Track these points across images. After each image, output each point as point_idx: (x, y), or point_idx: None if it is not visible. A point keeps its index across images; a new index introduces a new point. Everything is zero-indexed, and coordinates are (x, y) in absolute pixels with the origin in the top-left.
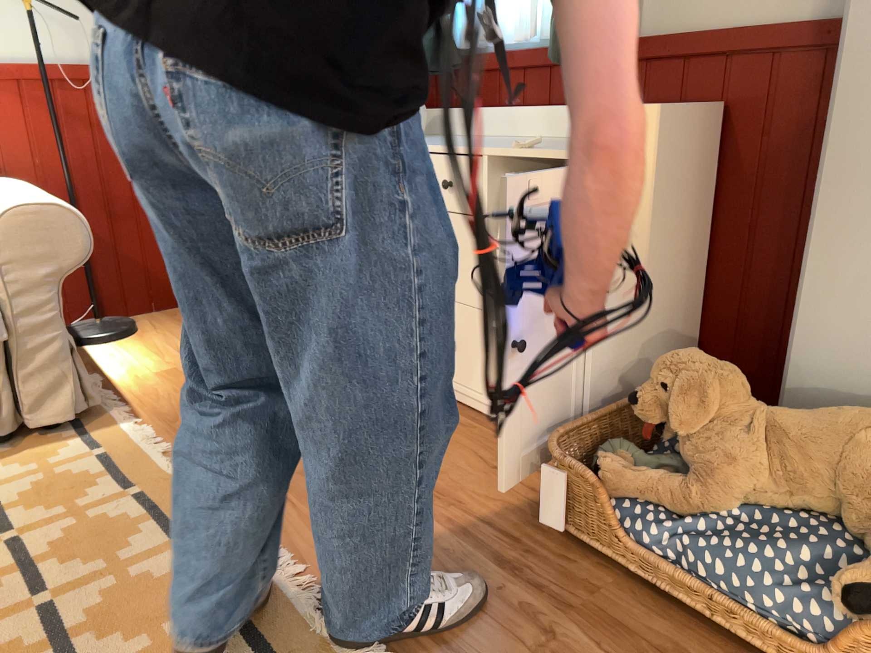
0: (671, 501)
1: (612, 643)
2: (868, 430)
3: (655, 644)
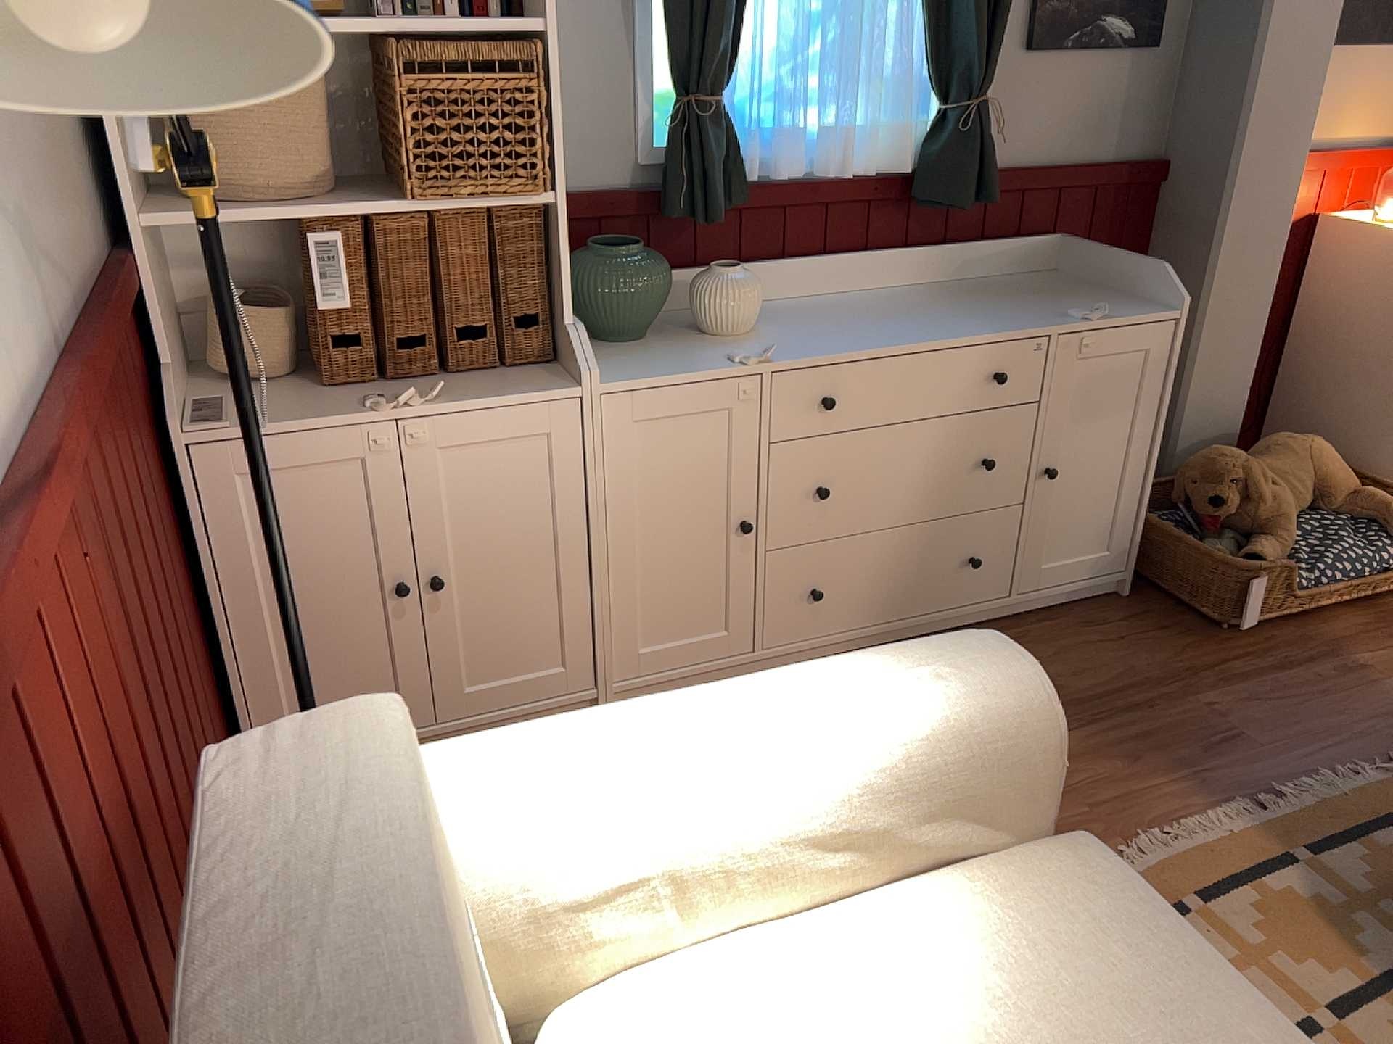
0: (1276, 556)
1: (1367, 647)
2: (1311, 449)
3: (1362, 632)
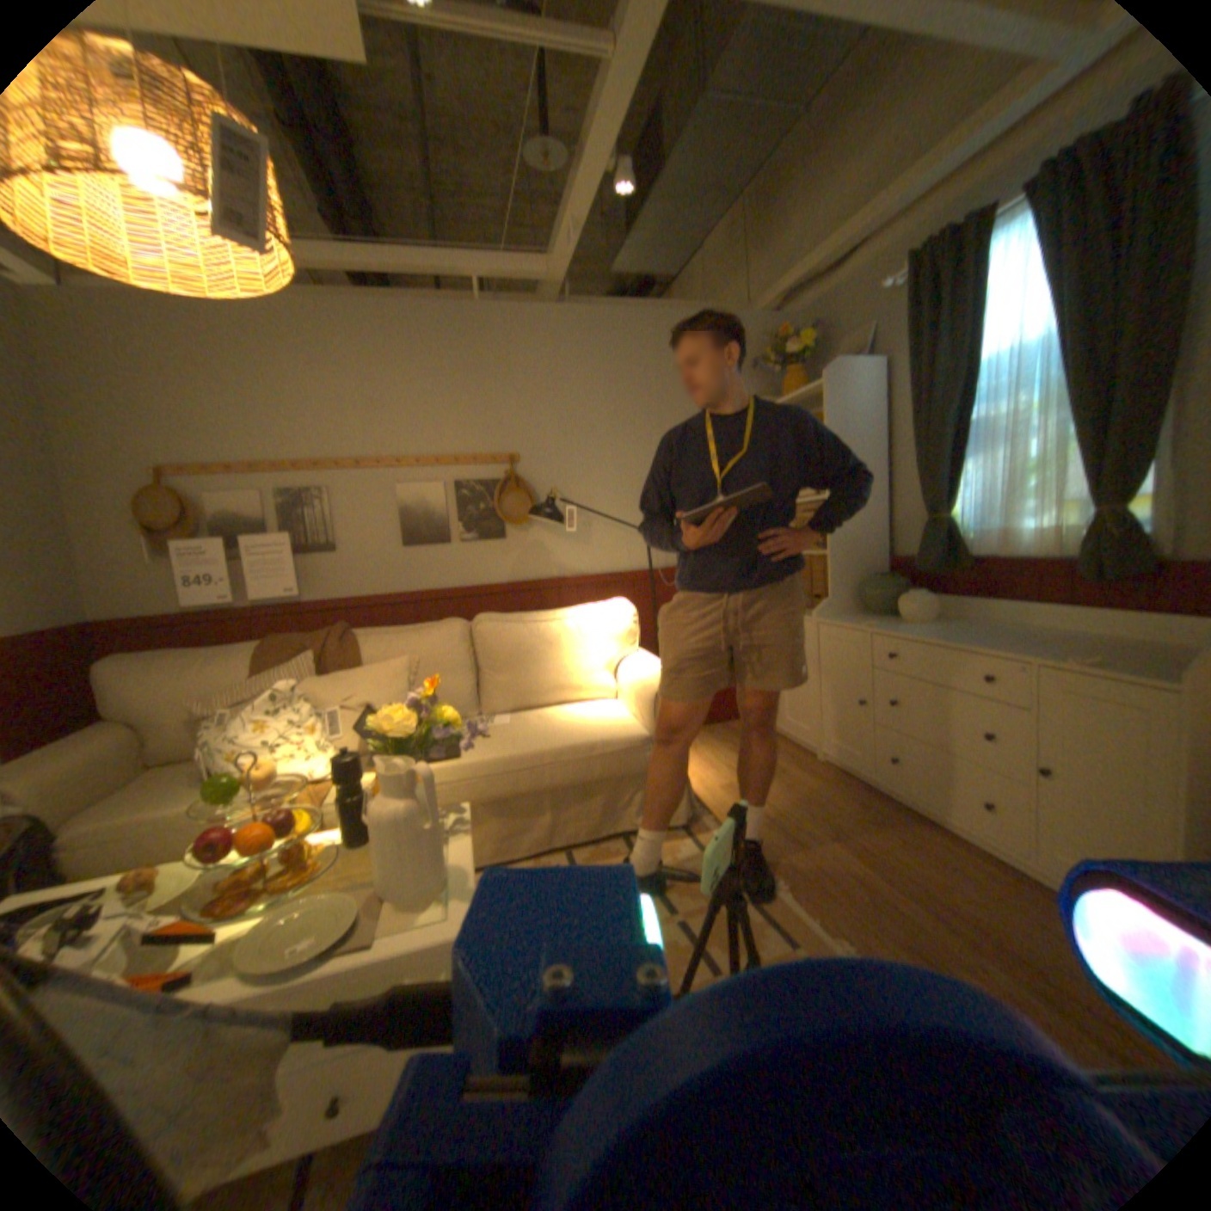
0: None
1: None
2: None
3: None
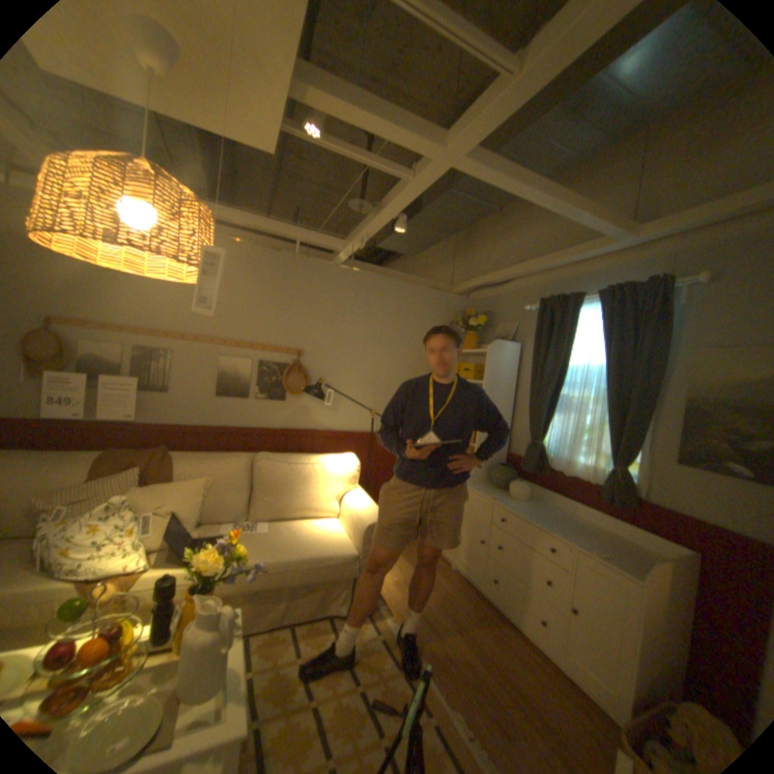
0: None
1: None
2: None
3: None
